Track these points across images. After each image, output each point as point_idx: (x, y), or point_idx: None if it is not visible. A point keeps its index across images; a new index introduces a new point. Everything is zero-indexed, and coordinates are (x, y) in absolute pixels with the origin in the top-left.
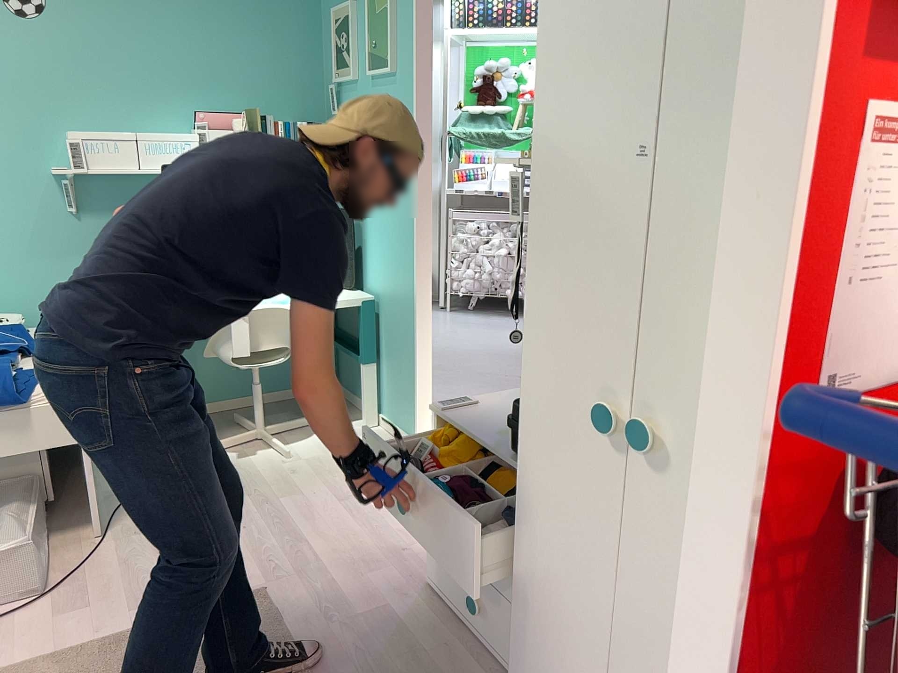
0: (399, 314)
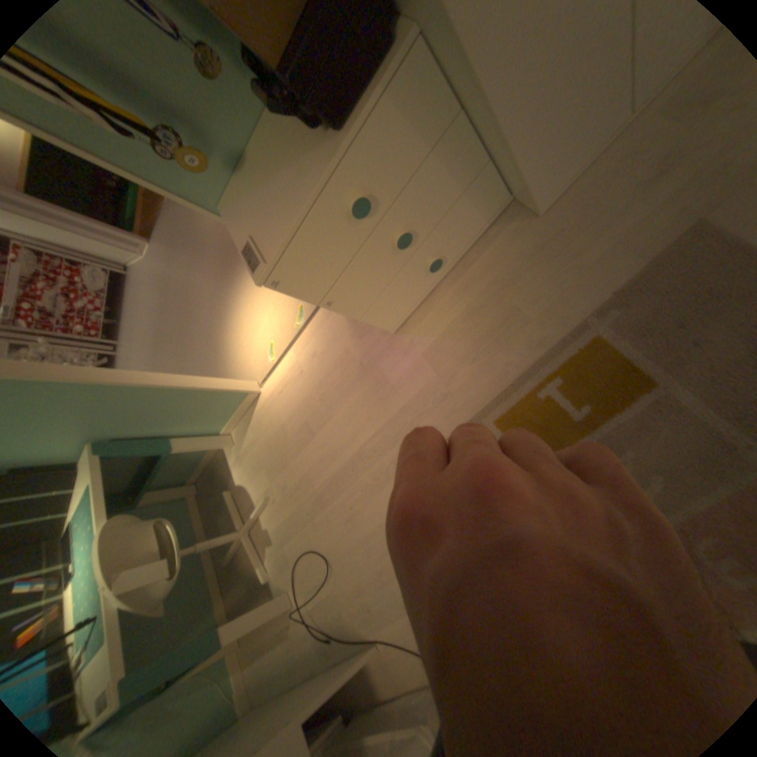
0: (112, 408)
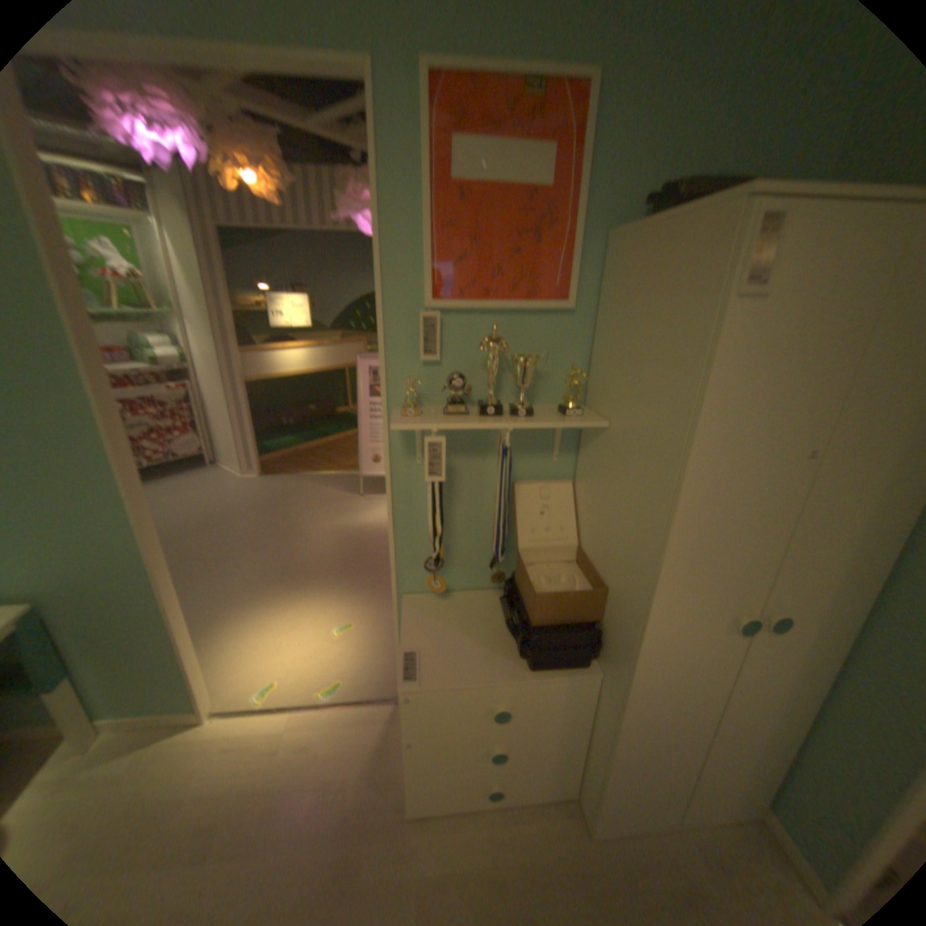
0: (105, 604)
